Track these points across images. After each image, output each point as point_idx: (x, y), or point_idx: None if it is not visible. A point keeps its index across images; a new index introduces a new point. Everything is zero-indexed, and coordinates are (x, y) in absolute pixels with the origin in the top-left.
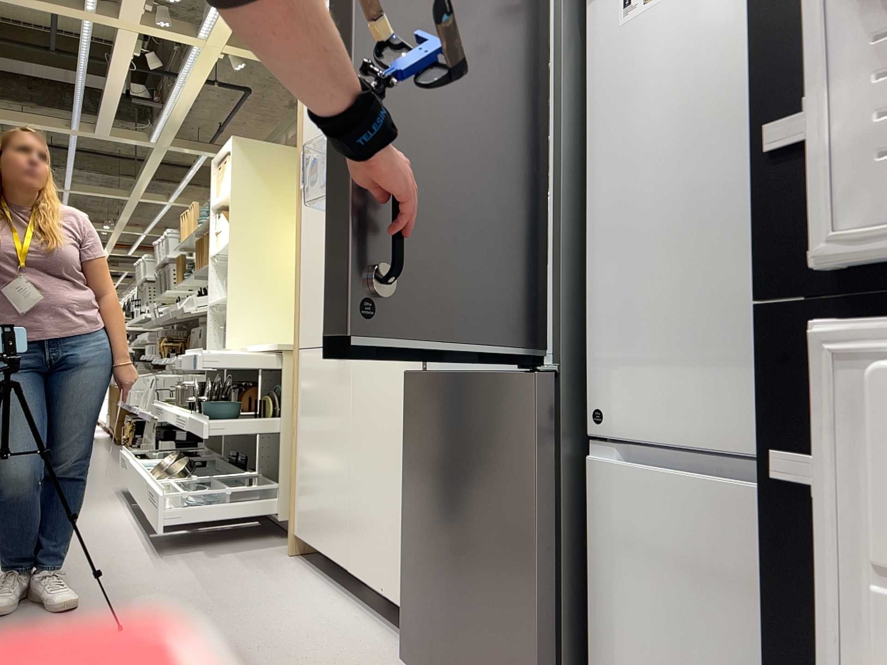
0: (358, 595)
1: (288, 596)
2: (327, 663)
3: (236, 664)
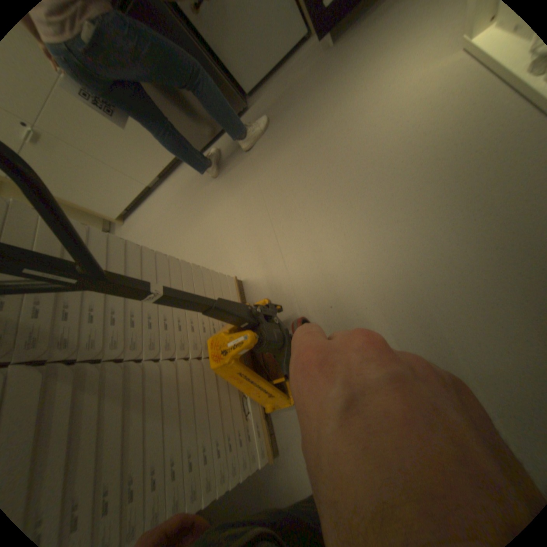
0: (155, 188)
1: (149, 212)
2: (186, 181)
3: (180, 208)
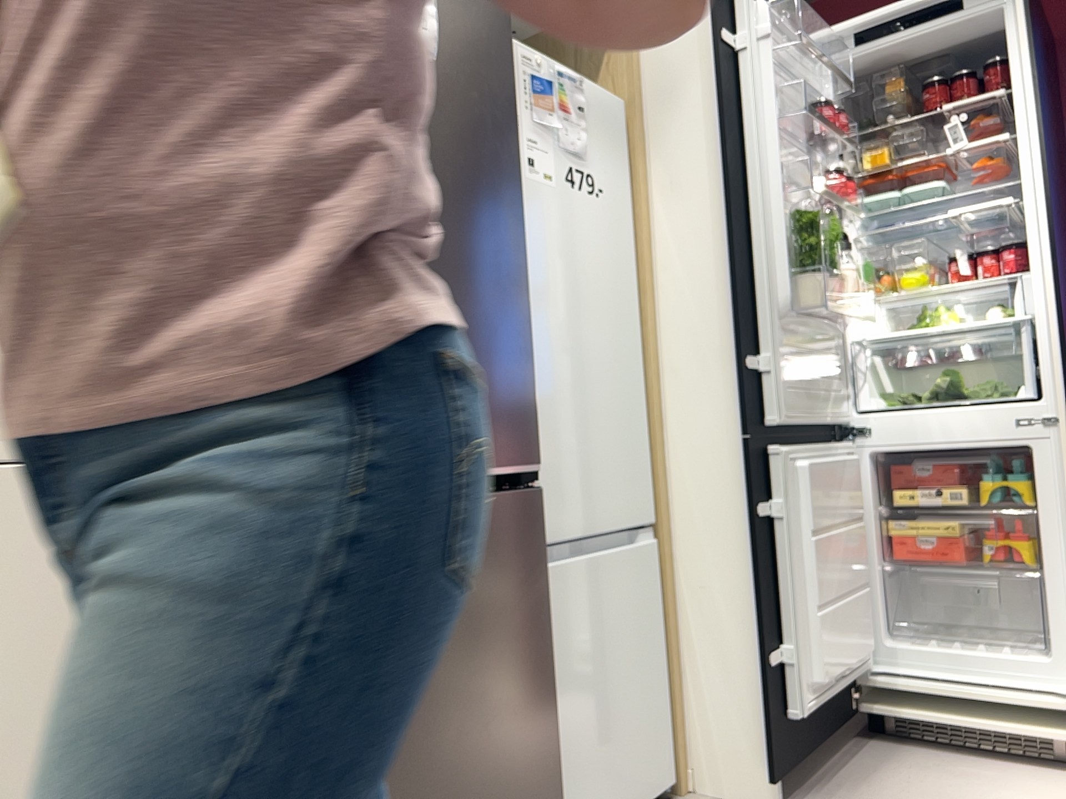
0: None
1: None
2: None
3: None
